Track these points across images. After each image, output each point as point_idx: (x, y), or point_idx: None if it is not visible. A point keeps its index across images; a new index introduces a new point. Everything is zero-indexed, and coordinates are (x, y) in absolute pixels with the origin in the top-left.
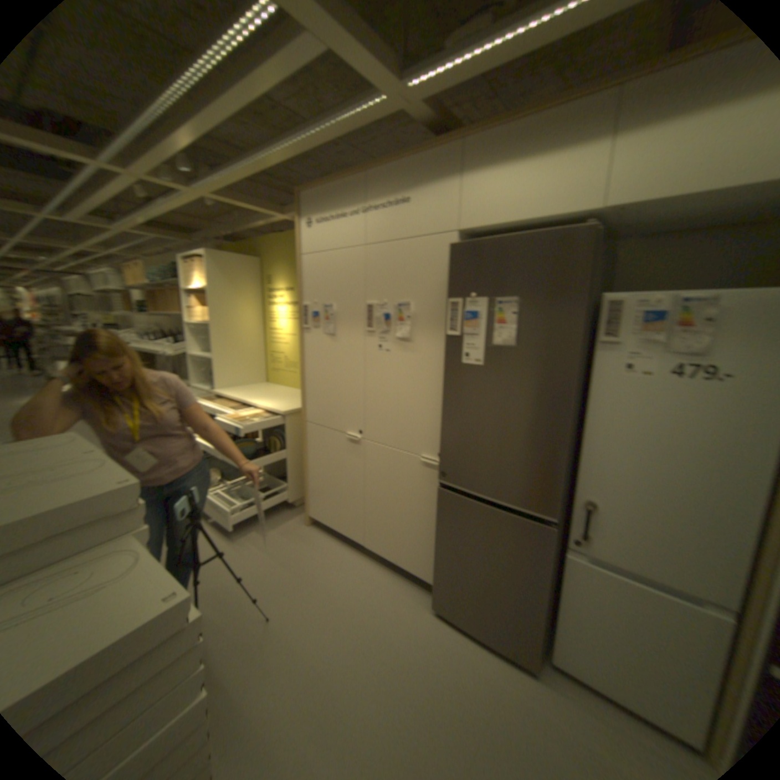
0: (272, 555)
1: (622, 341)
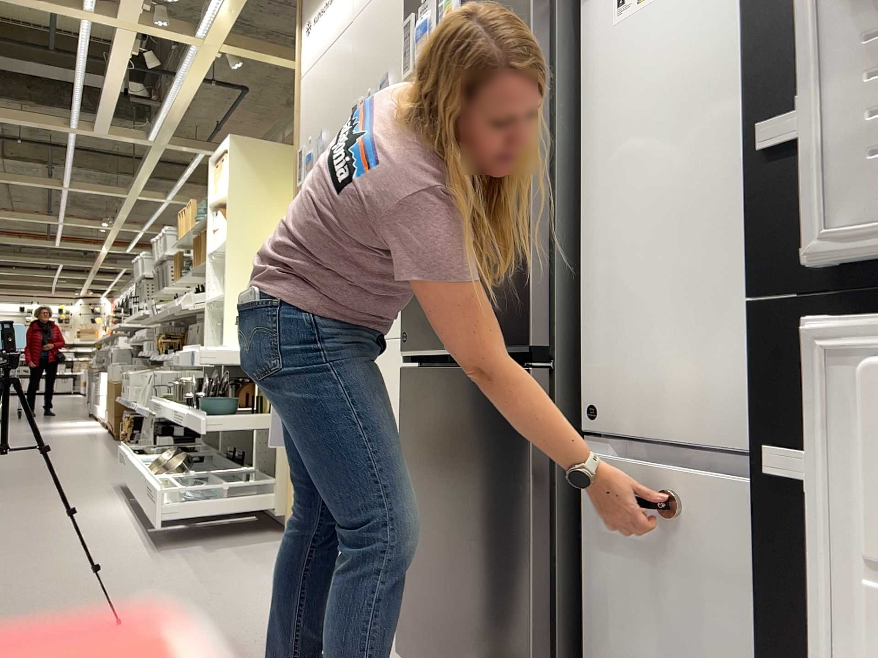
0: (197, 570)
1: None
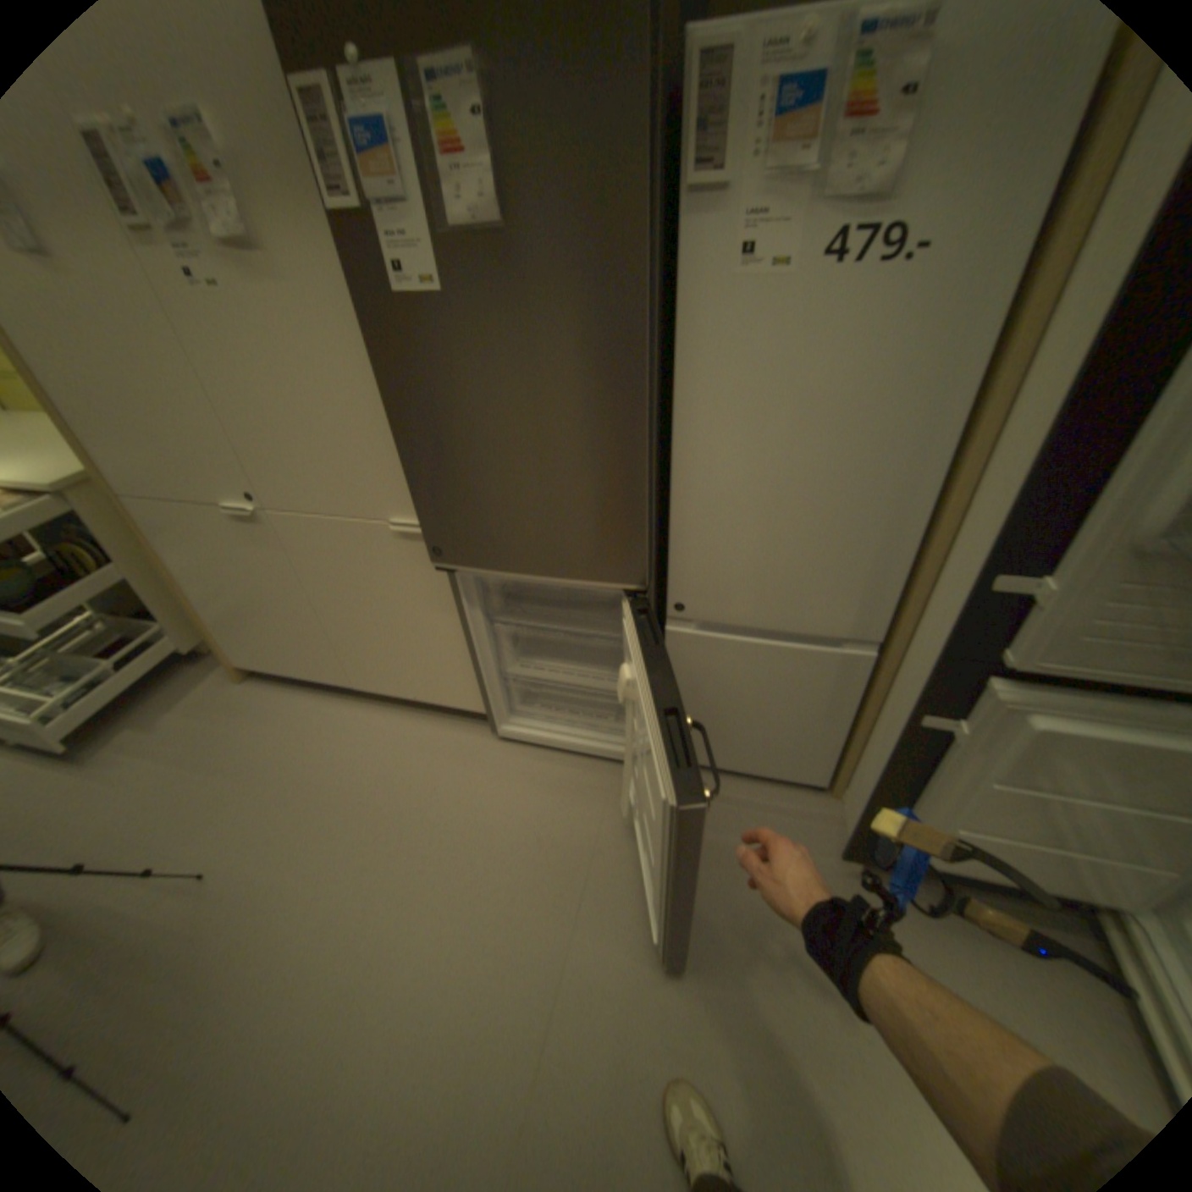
0: (174, 760)
1: (730, 178)
